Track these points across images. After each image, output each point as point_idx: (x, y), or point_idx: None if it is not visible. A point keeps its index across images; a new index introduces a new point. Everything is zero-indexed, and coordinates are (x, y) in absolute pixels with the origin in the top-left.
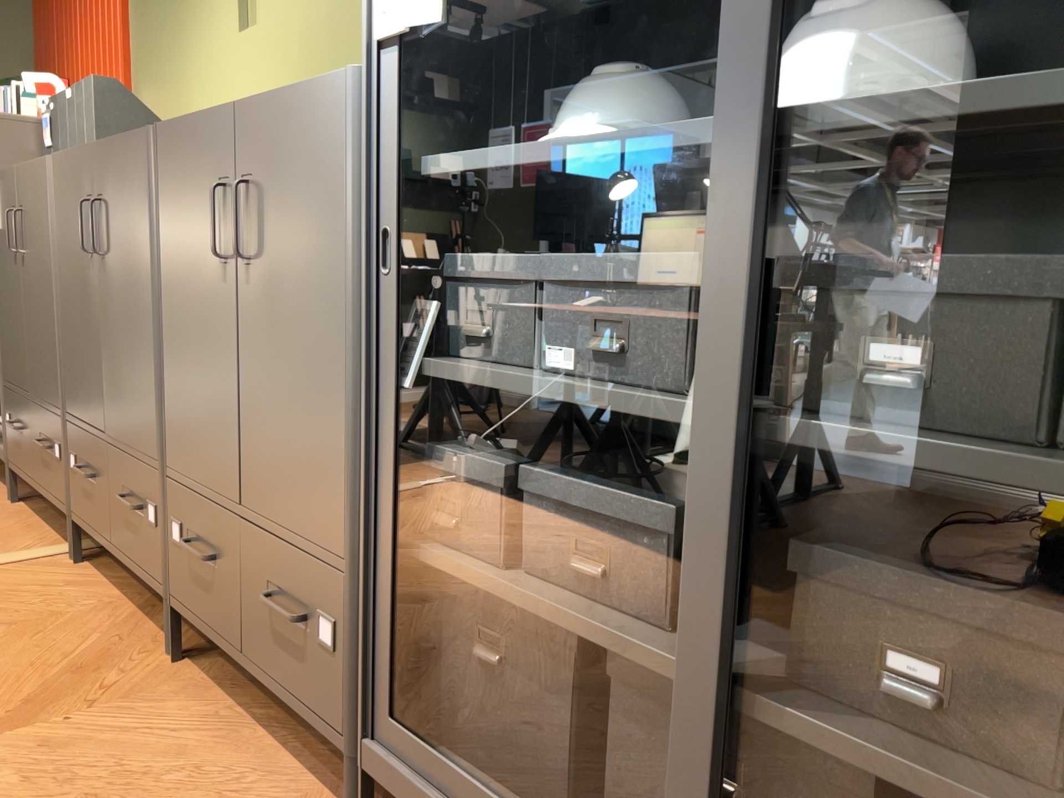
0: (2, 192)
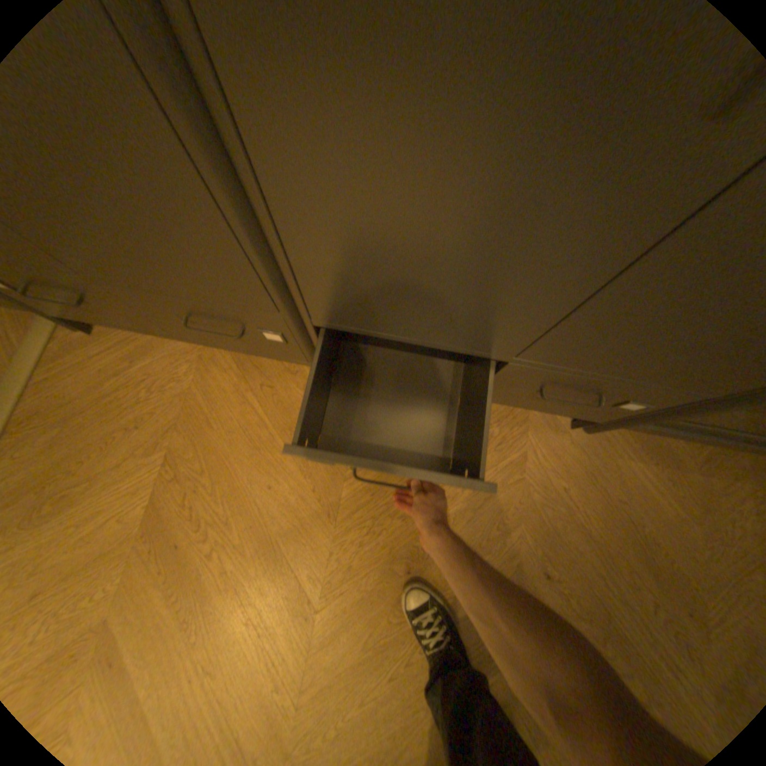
0: None
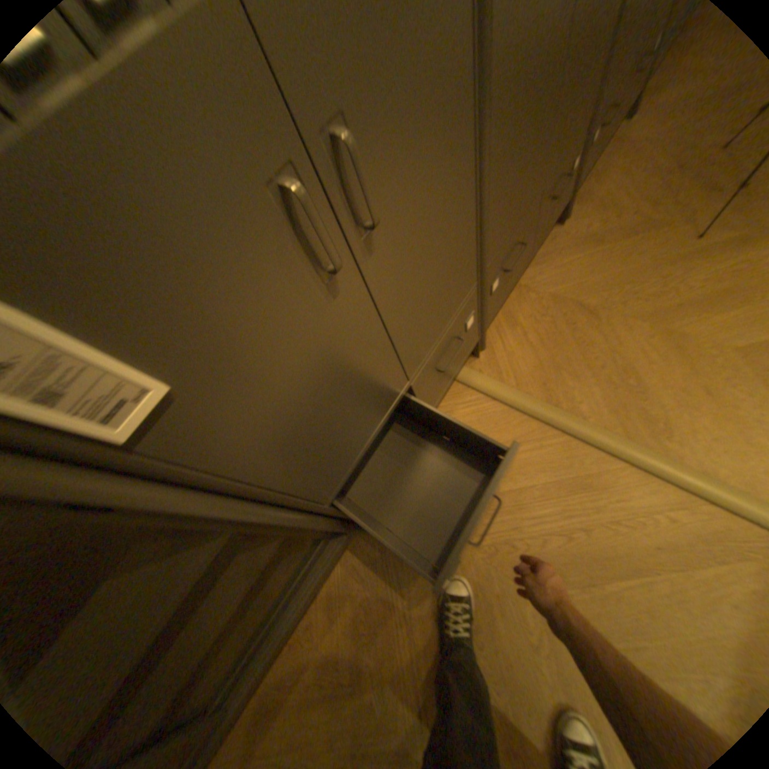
0: (104, 238)
